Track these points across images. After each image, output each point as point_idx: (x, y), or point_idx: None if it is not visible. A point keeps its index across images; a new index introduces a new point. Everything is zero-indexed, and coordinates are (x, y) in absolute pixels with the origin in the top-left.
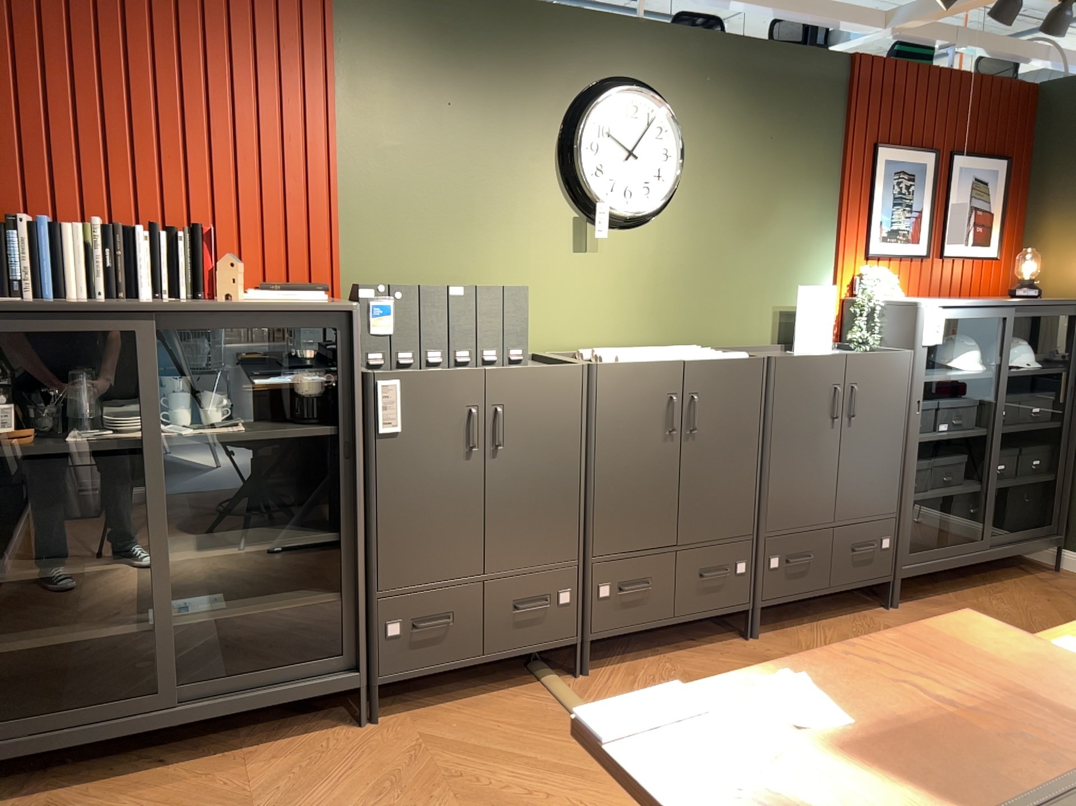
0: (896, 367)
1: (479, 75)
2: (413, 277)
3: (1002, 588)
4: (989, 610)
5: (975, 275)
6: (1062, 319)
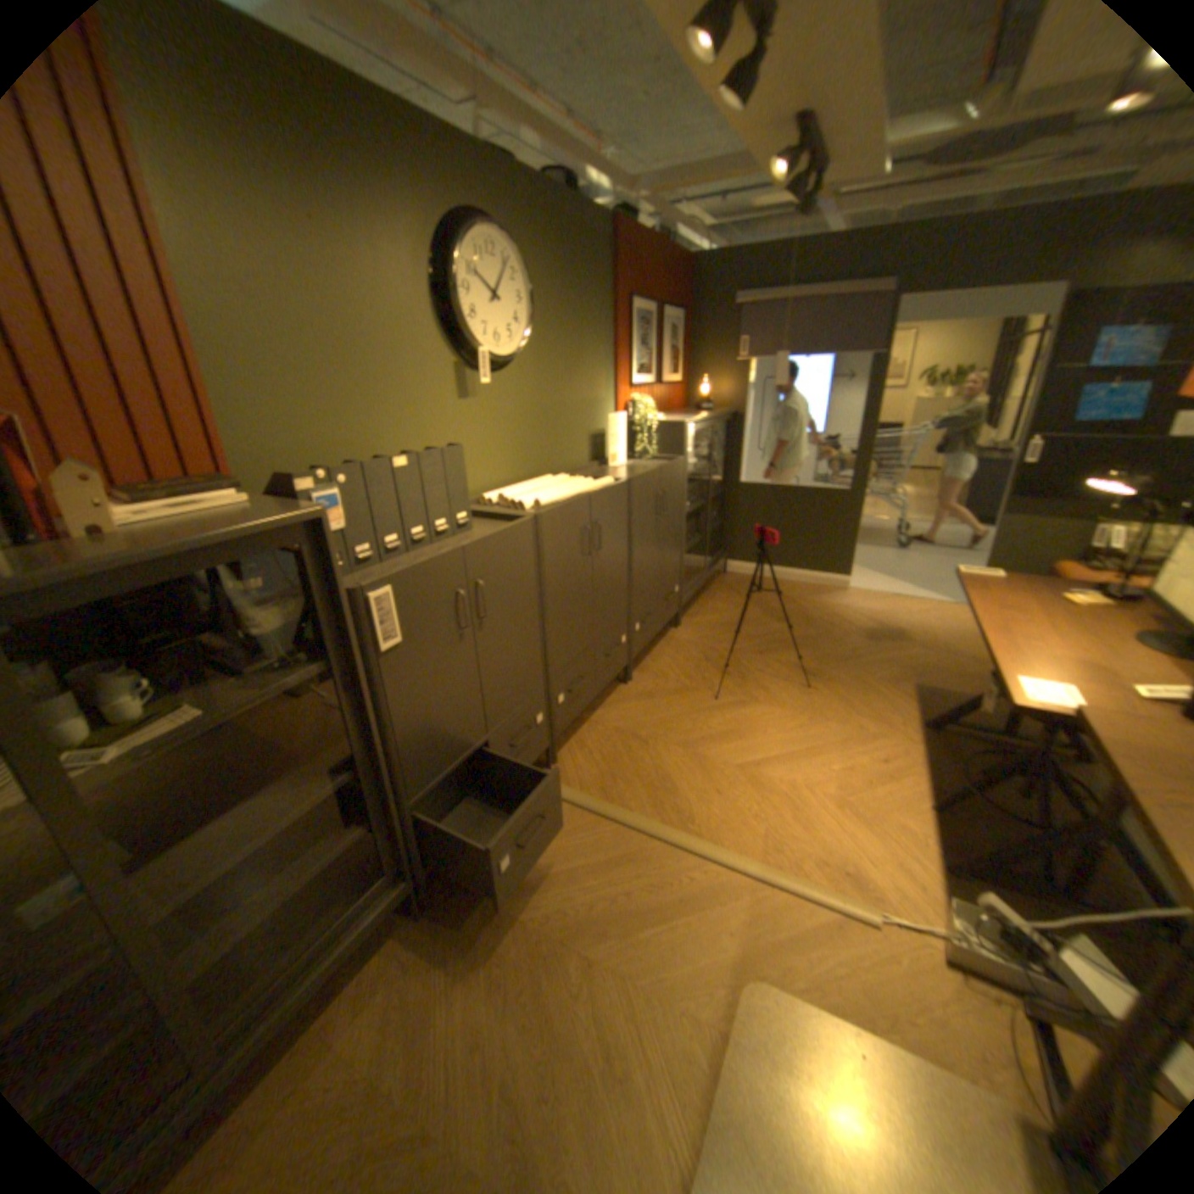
0: (679, 471)
1: (336, 178)
2: (315, 447)
3: (713, 594)
4: (719, 611)
5: (674, 395)
6: (720, 421)
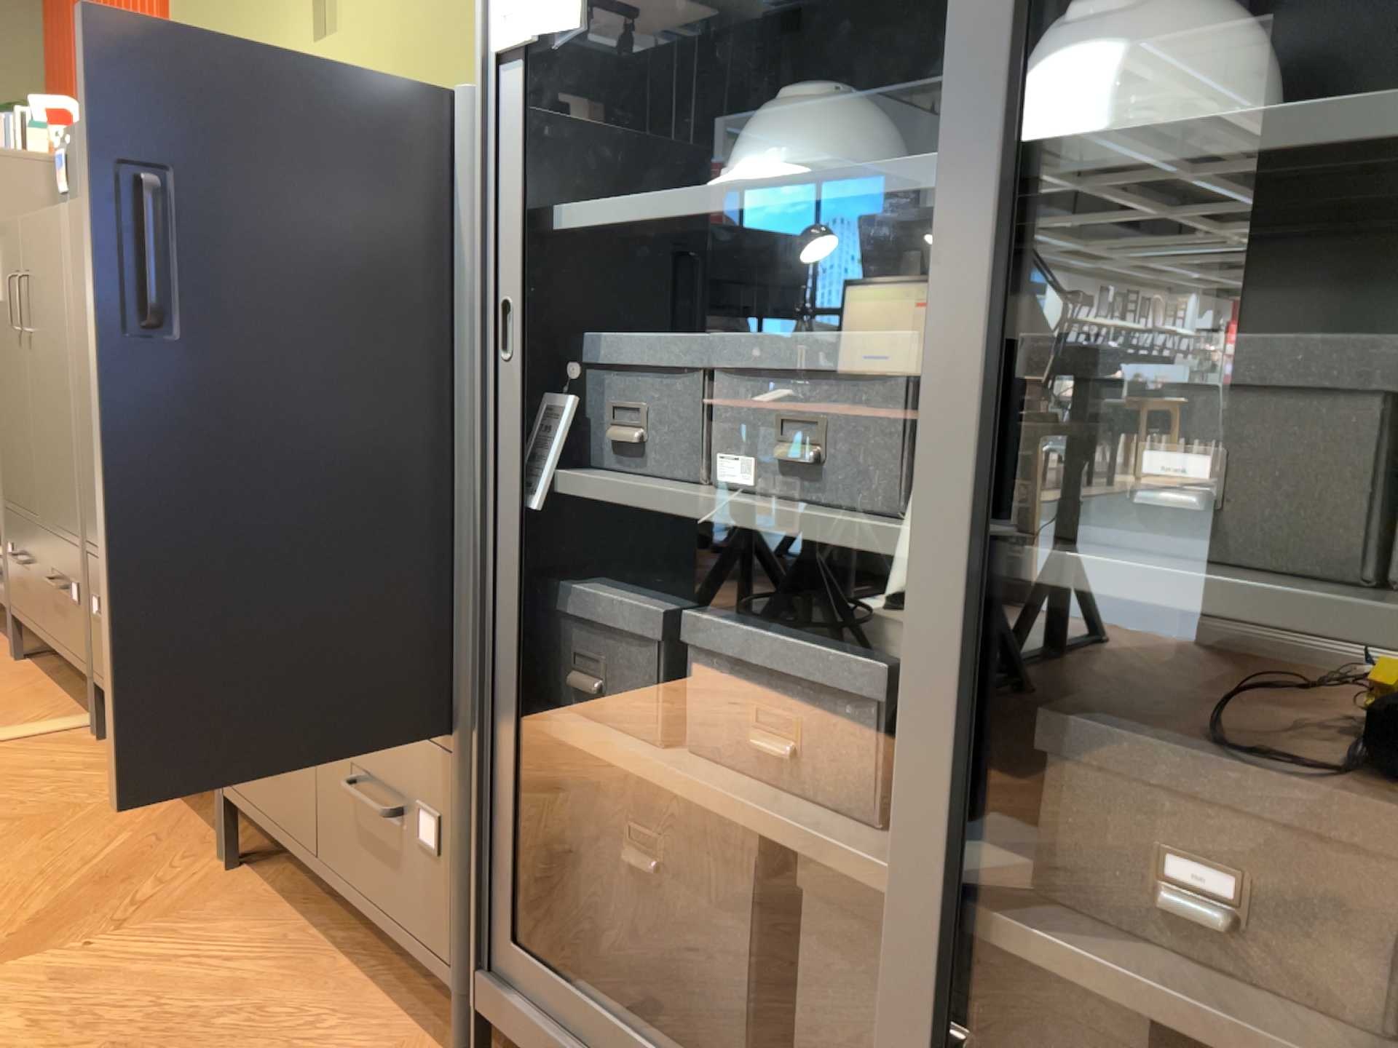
0: (416, 161)
1: None
2: None
3: None
4: None
5: None
6: None
